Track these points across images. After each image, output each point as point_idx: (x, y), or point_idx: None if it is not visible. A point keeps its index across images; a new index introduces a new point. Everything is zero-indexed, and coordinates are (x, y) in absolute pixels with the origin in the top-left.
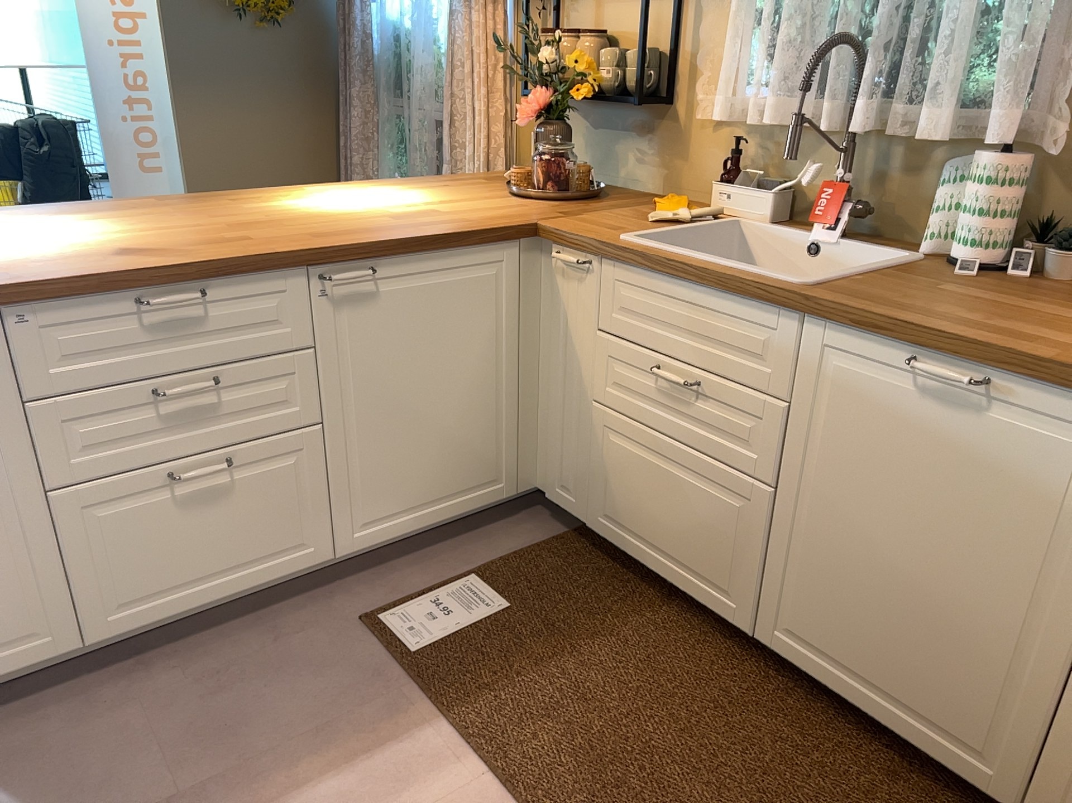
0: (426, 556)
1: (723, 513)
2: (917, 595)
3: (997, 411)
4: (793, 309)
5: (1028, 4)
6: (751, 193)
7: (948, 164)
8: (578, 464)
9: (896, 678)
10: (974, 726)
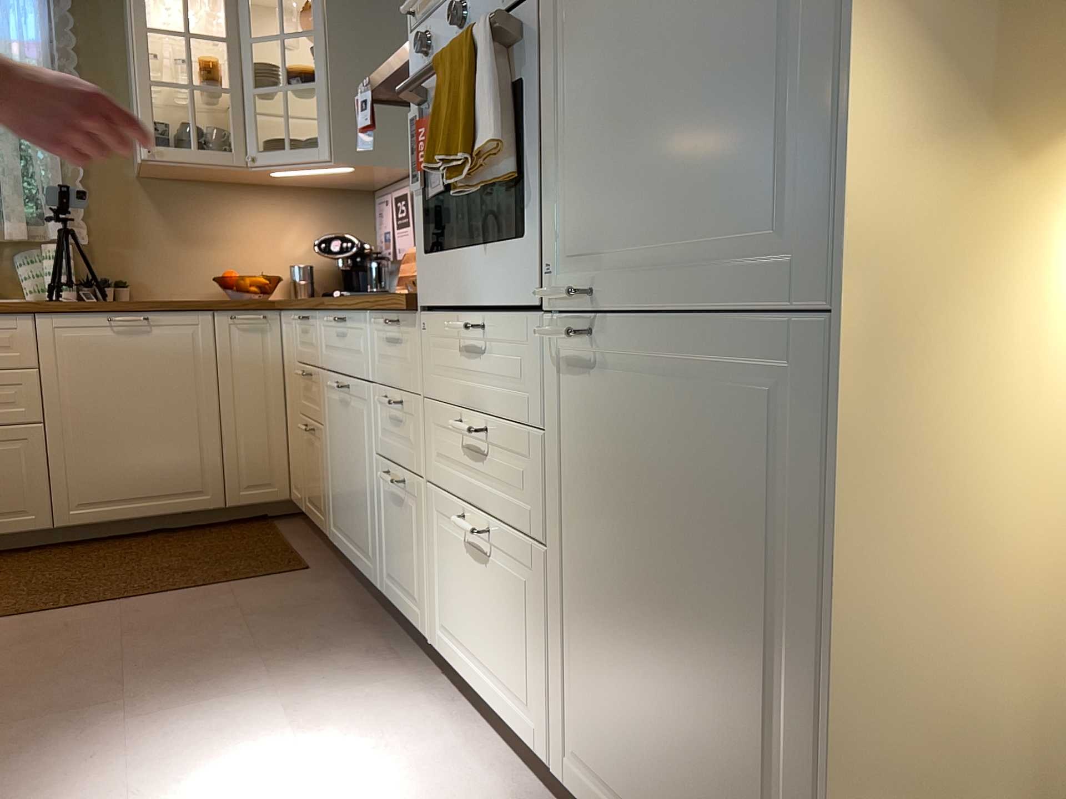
0: None
1: (6, 459)
2: (147, 434)
3: (154, 329)
4: (28, 312)
5: (46, 173)
6: None
7: (18, 255)
8: None
9: (151, 484)
10: (194, 480)
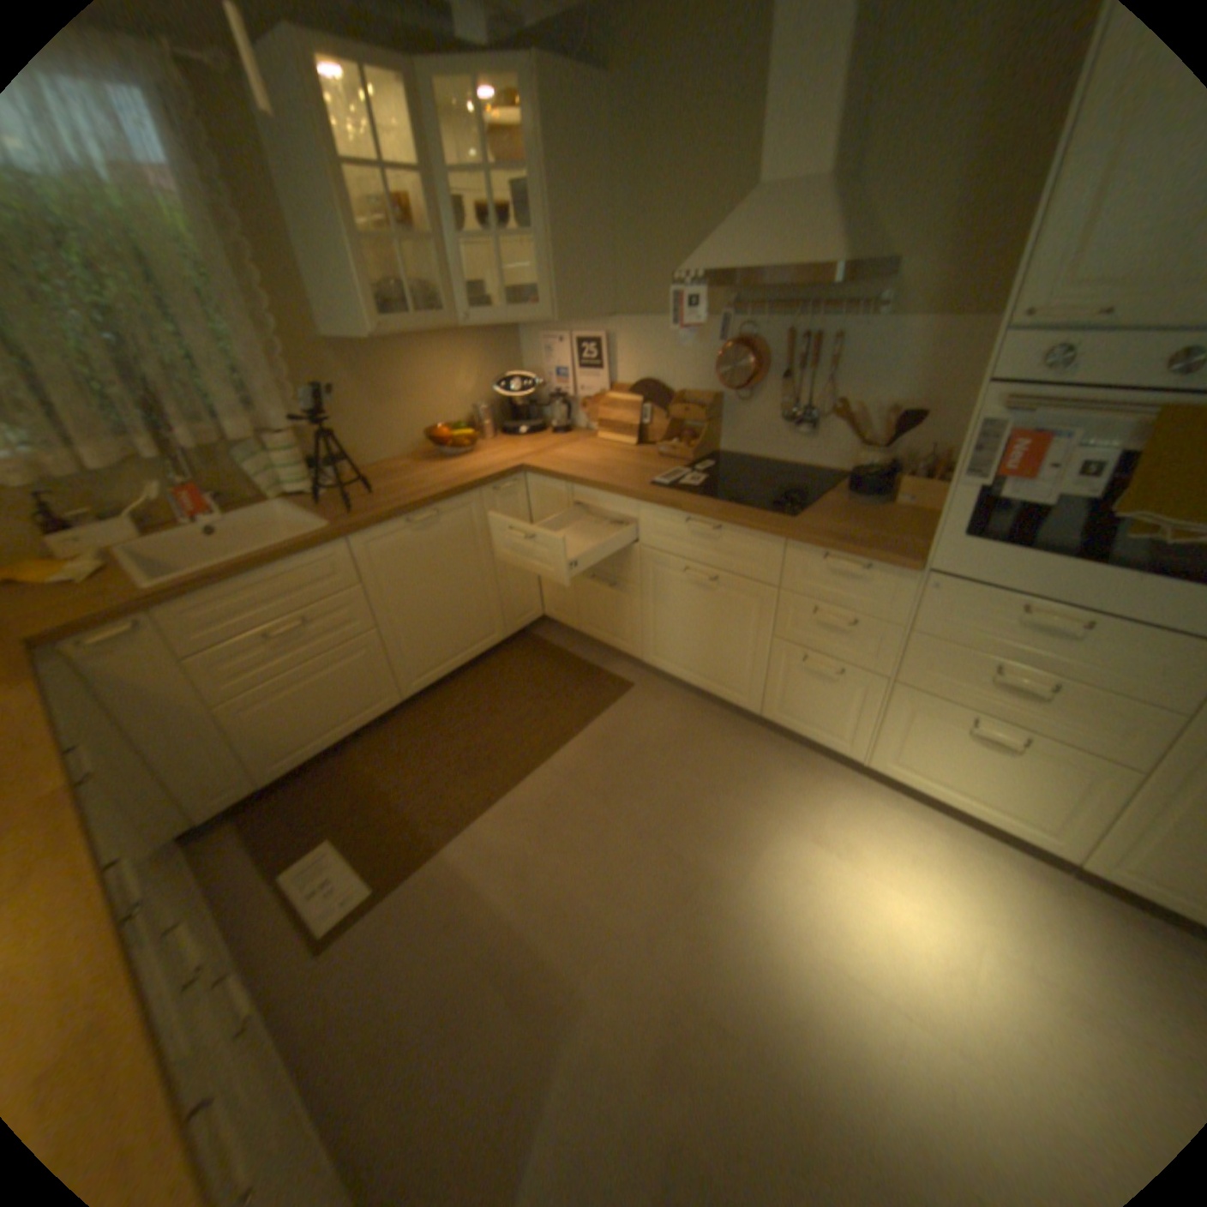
0: (227, 937)
1: (355, 670)
2: (450, 608)
3: (440, 520)
4: (341, 540)
5: (237, 356)
6: (102, 529)
7: (231, 452)
8: (219, 770)
9: (459, 644)
10: (486, 628)
